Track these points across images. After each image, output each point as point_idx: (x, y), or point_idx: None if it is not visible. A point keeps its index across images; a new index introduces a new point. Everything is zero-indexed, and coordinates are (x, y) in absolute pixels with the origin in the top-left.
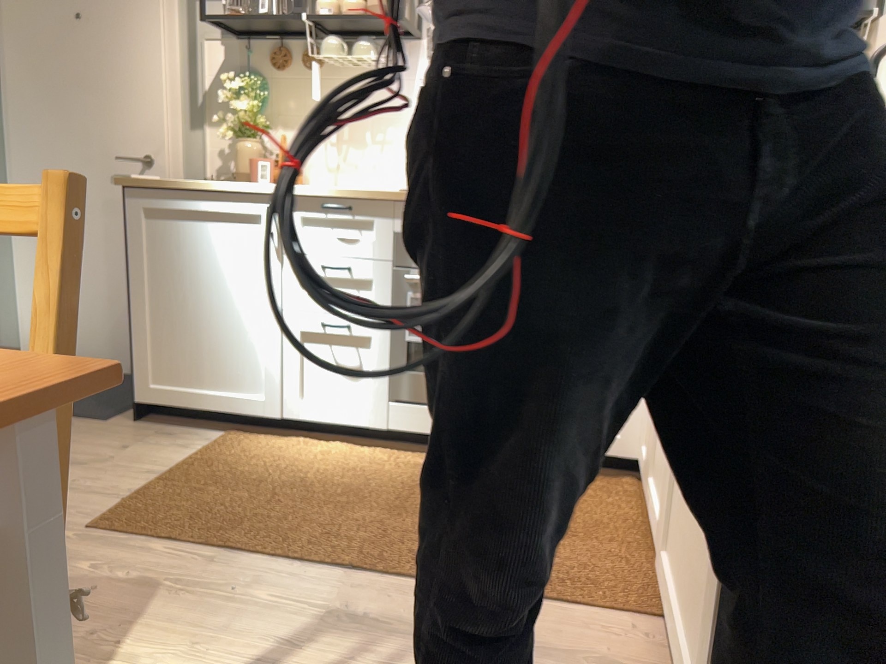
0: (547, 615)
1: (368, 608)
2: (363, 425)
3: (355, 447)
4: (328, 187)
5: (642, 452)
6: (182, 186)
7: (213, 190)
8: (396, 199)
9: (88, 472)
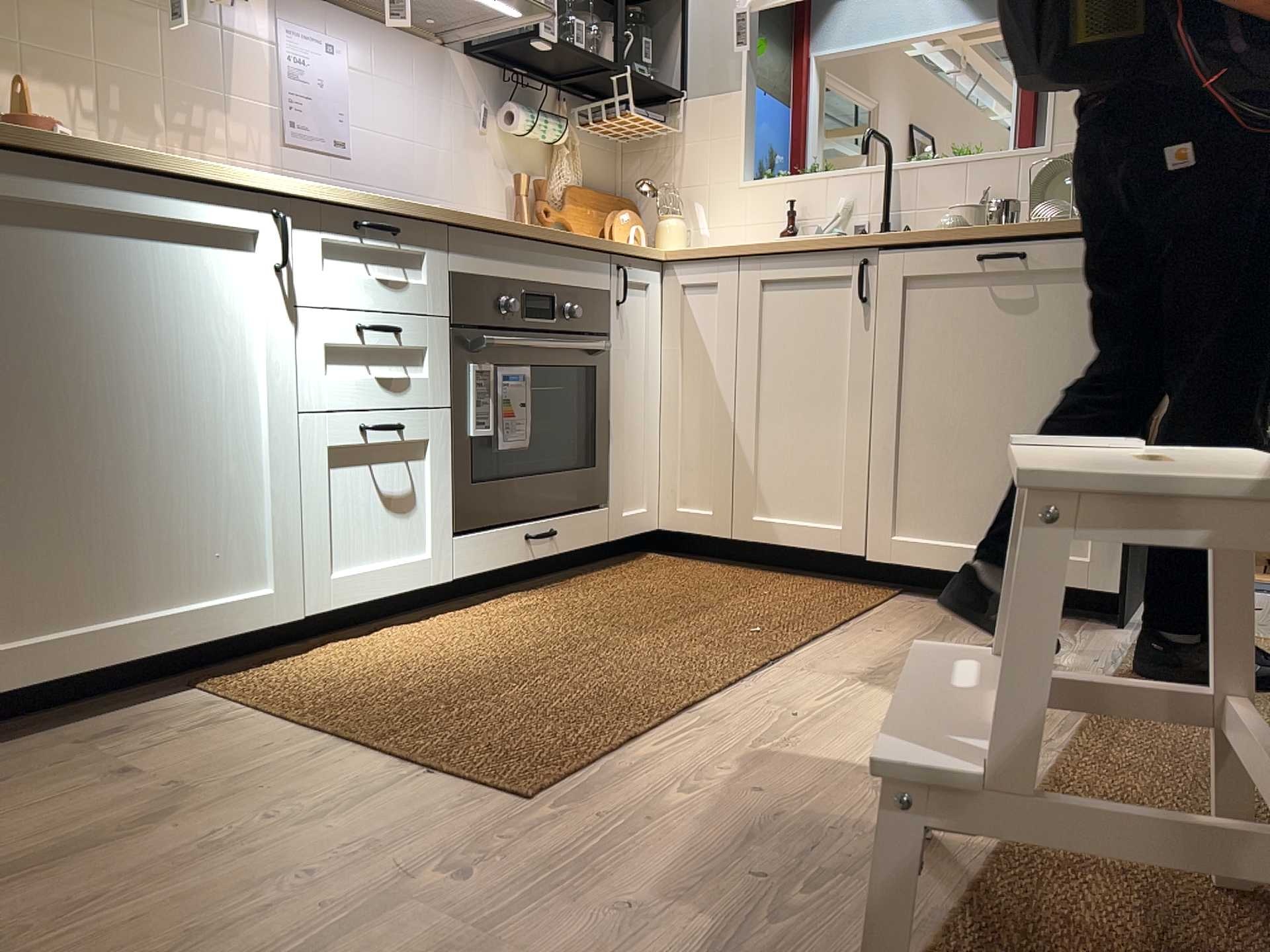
0: (883, 615)
1: (848, 666)
2: (425, 583)
3: (401, 628)
4: (354, 195)
5: (672, 515)
6: (94, 155)
7: (168, 175)
8: (456, 224)
9: (213, 811)
